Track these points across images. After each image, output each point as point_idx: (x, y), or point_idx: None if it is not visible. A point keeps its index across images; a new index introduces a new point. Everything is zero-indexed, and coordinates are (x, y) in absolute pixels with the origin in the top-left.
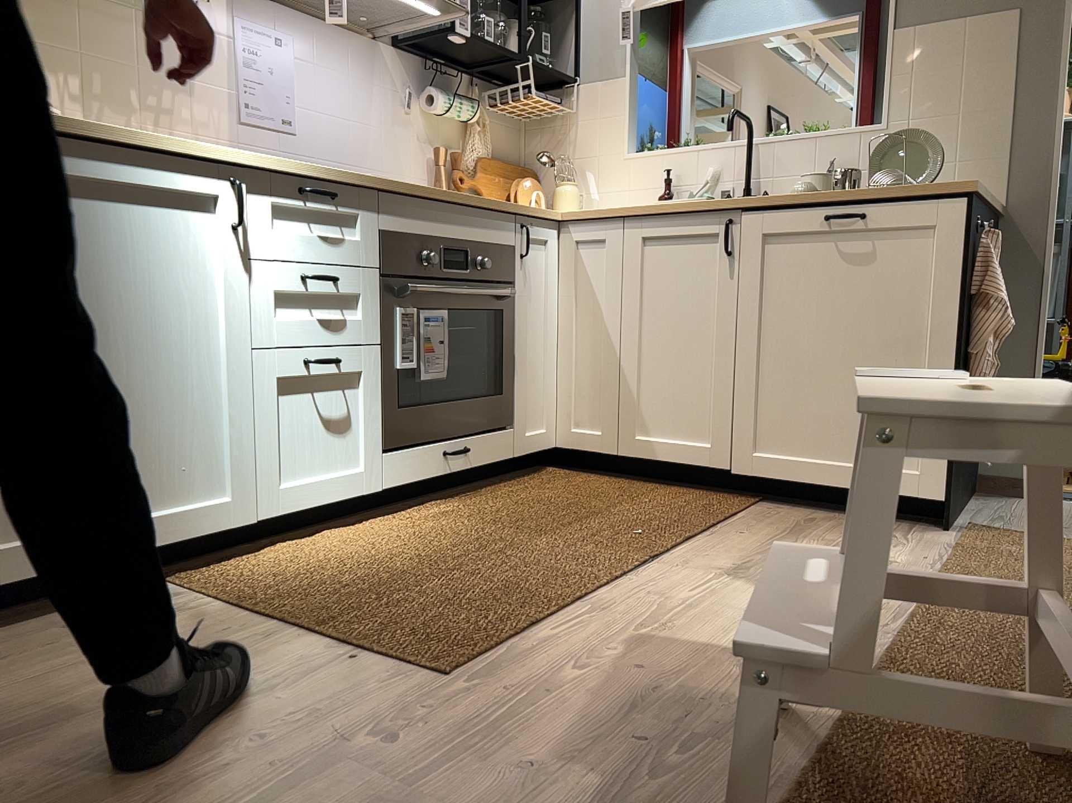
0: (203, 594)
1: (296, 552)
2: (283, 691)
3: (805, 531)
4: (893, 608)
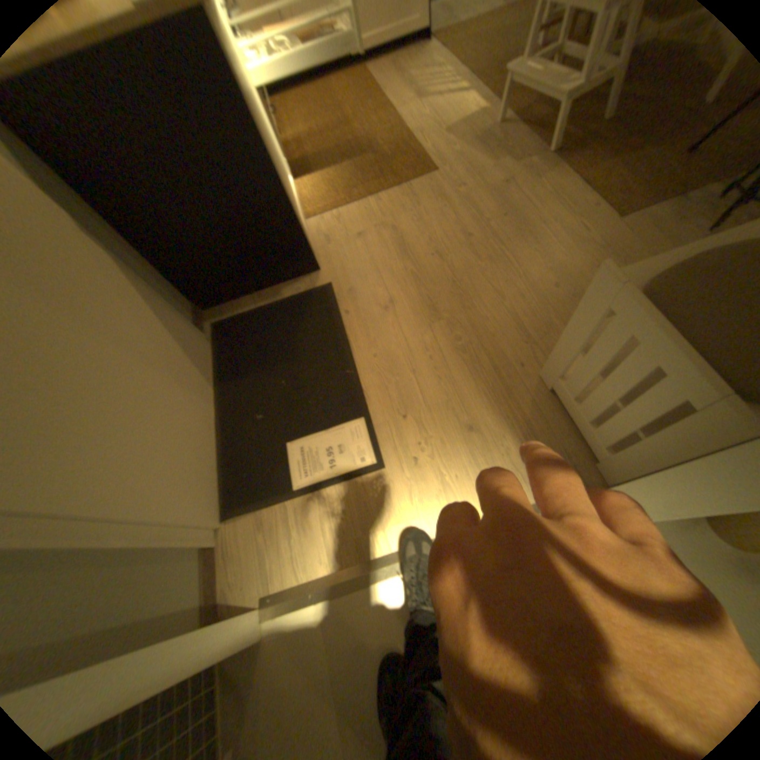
0: (331, 208)
1: (302, 185)
2: (421, 197)
3: (402, 66)
4: (469, 77)
